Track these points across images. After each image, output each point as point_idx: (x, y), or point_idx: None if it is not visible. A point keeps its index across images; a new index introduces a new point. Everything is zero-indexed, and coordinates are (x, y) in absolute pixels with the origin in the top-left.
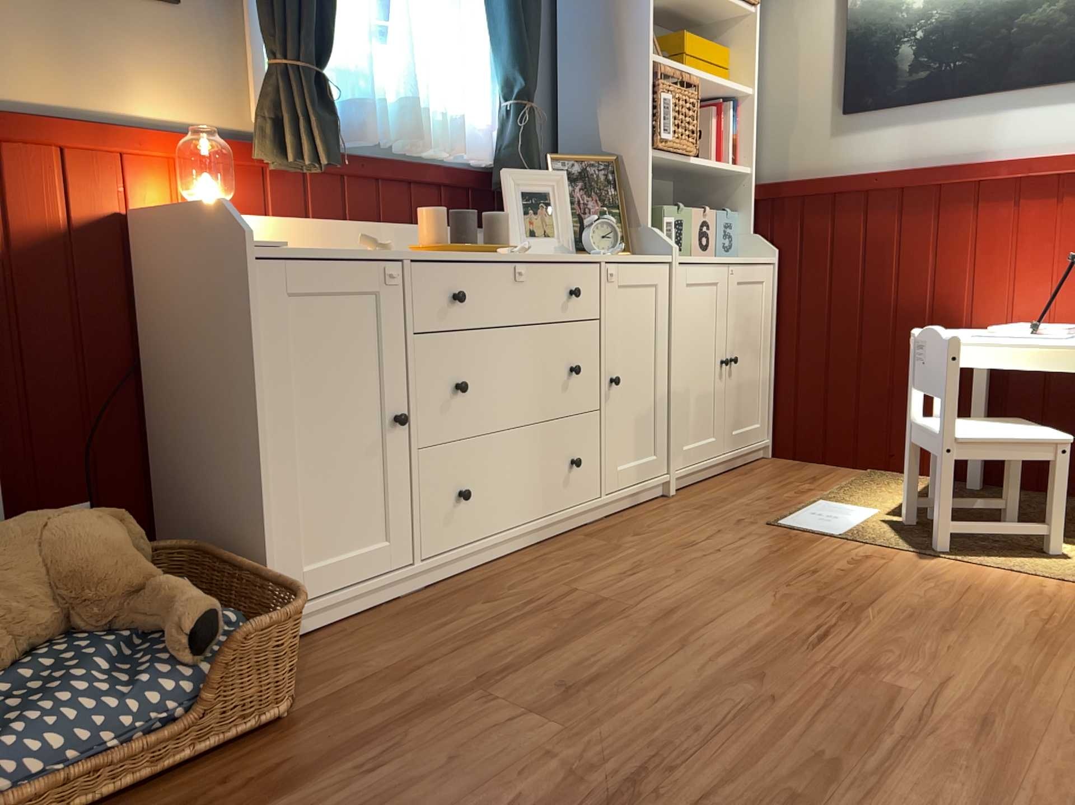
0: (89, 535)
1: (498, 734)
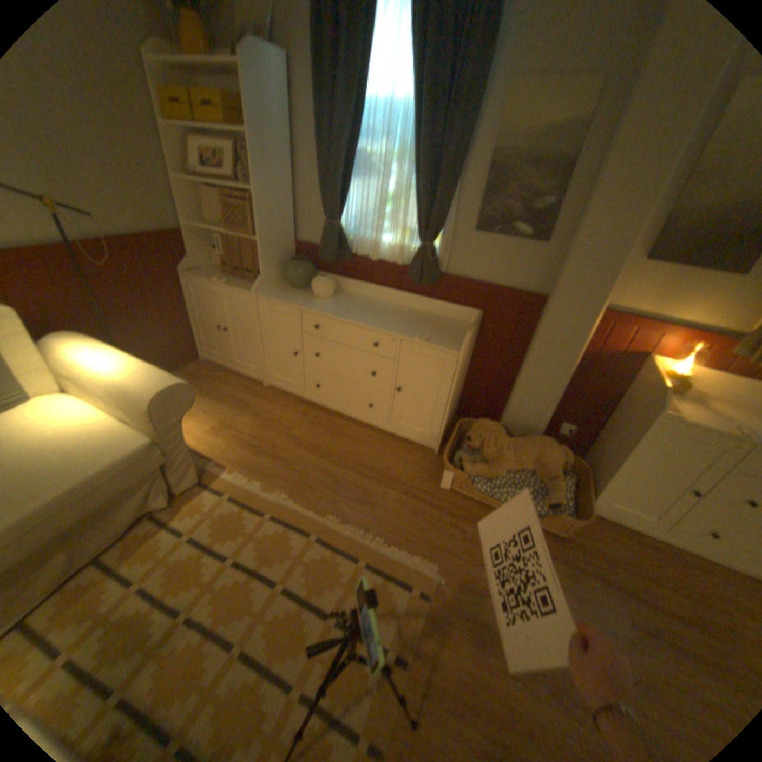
0: (552, 458)
1: (612, 615)
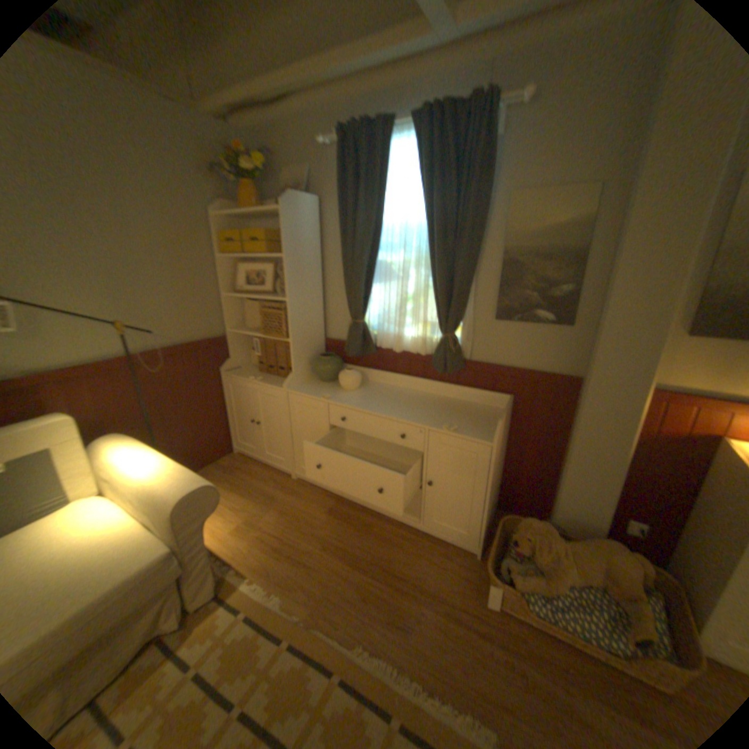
0: (626, 571)
1: None
